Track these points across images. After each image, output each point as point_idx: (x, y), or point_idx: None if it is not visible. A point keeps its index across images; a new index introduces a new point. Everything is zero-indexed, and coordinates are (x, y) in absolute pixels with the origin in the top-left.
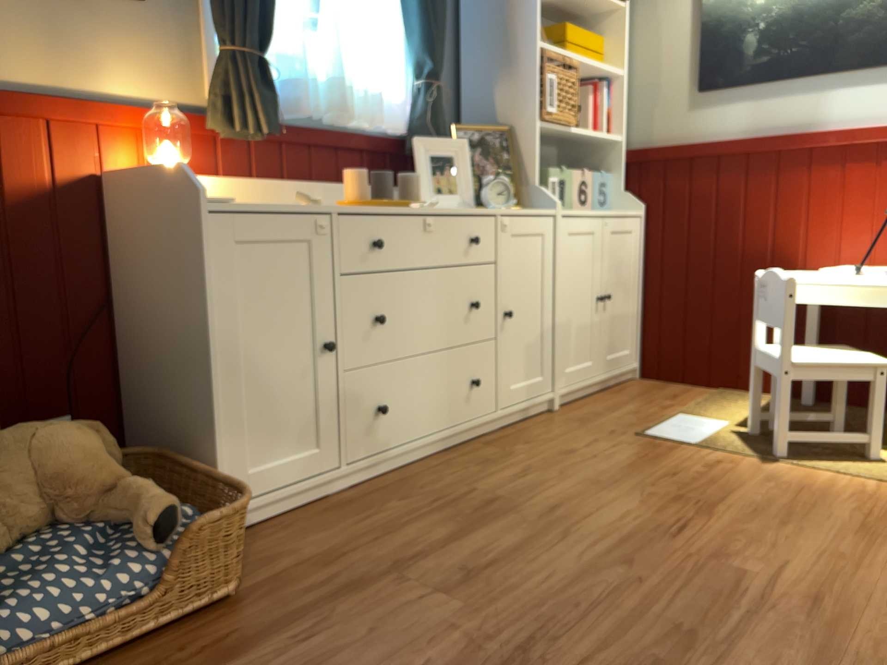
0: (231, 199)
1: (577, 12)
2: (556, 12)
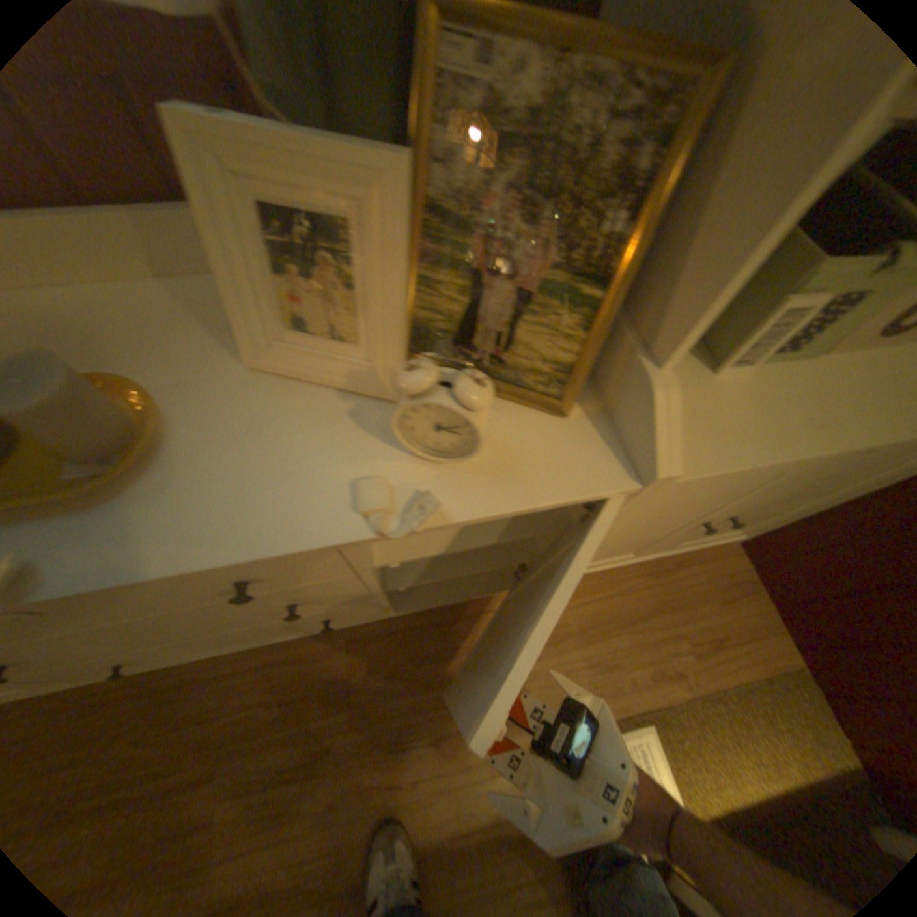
0: None
1: None
2: None
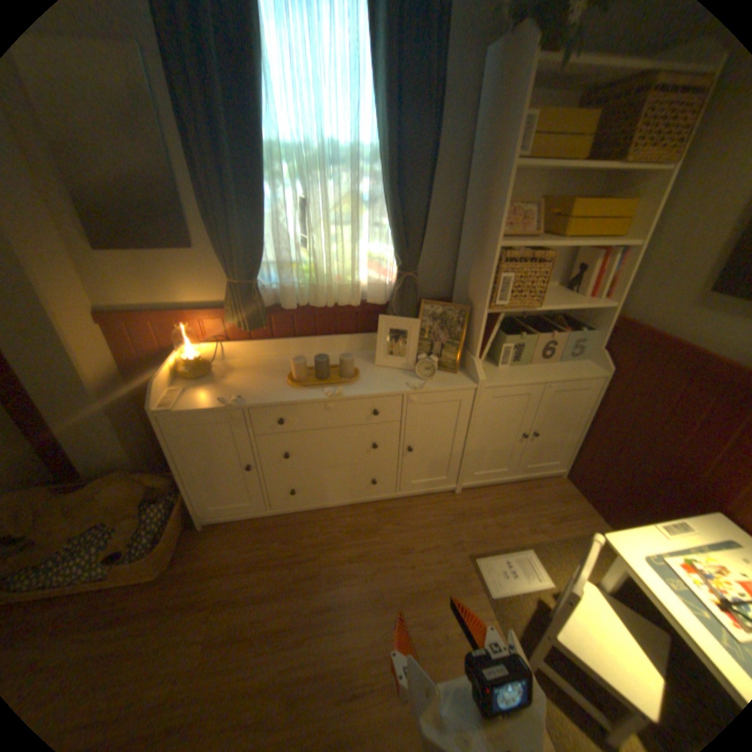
0: (172, 408)
1: (617, 170)
2: (592, 170)
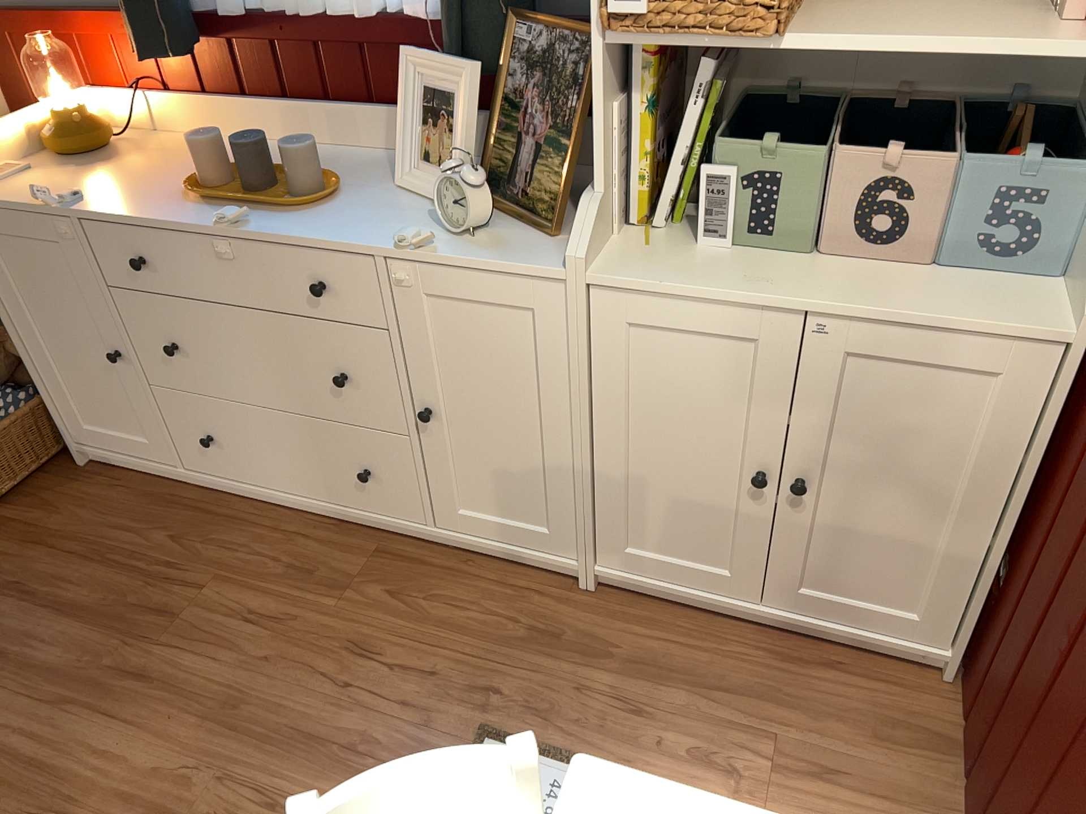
0: None
1: None
2: None
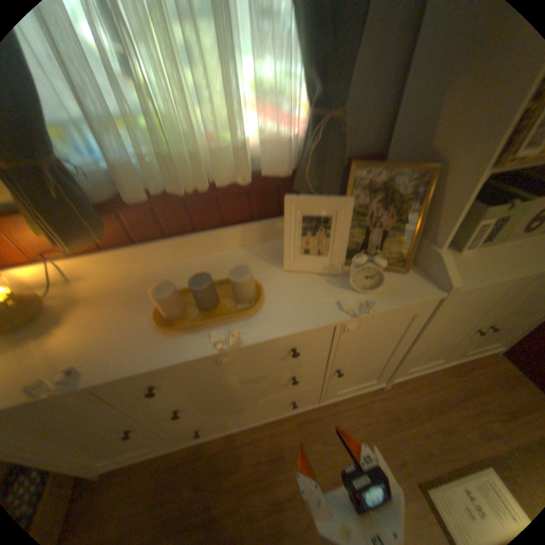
0: None
1: None
2: None
